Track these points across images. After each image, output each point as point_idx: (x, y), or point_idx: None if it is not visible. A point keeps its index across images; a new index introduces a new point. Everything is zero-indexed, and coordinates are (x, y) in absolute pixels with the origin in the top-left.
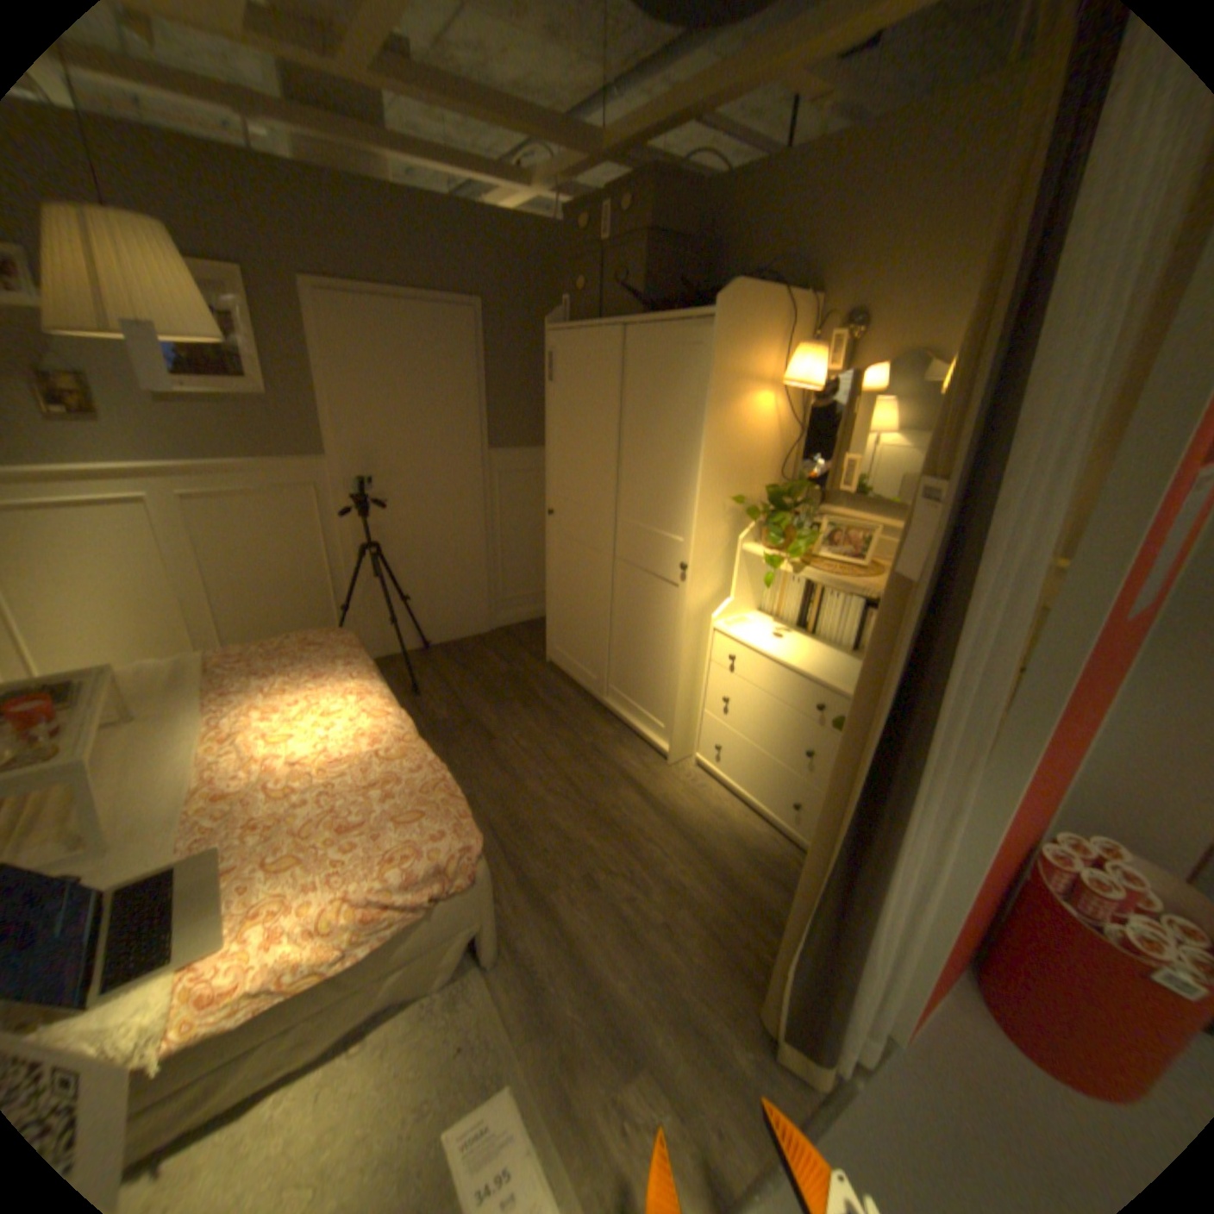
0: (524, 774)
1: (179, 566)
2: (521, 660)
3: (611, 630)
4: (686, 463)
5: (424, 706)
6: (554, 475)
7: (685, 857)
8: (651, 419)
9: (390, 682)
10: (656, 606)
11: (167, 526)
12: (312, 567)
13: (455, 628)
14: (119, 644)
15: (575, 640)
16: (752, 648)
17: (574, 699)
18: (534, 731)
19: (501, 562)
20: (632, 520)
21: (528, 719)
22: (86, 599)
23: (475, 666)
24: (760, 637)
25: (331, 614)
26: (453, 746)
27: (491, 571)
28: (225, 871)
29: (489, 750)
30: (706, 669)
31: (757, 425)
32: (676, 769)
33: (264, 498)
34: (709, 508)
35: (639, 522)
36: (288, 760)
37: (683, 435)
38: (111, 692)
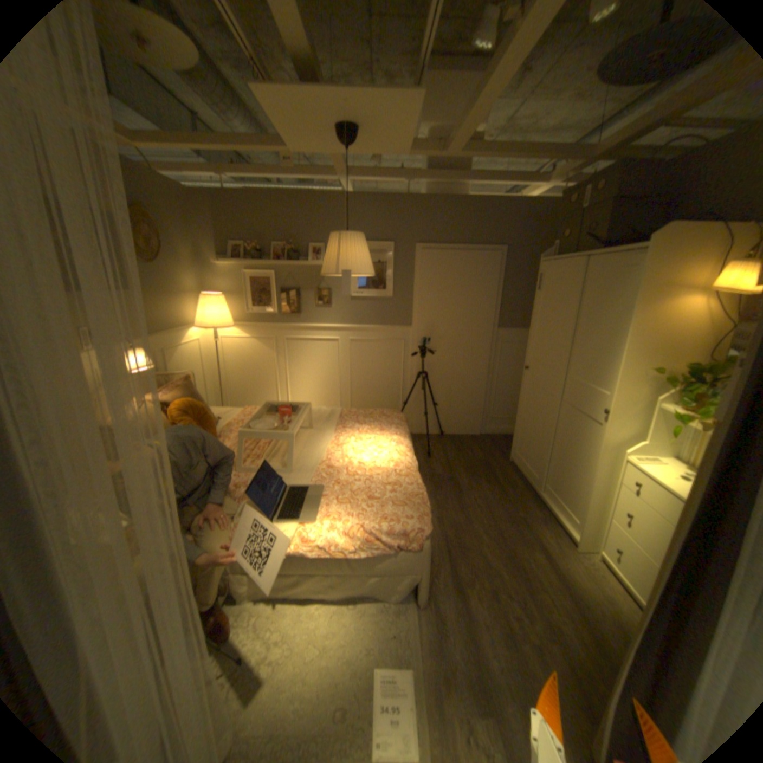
0: (474, 519)
1: (343, 370)
2: (494, 456)
3: (553, 448)
4: (619, 342)
5: (431, 464)
6: (533, 345)
7: (569, 615)
8: (598, 313)
9: (418, 447)
10: (585, 437)
11: (343, 352)
12: (394, 380)
13: (459, 428)
14: (316, 399)
15: (529, 450)
16: (656, 481)
17: (520, 488)
18: (488, 497)
19: (494, 395)
20: (577, 377)
21: (487, 490)
22: (311, 378)
23: (465, 451)
24: (667, 475)
25: (398, 405)
26: (439, 490)
27: (487, 399)
28: (324, 495)
29: (458, 498)
30: (620, 491)
31: (685, 319)
32: (583, 557)
33: (381, 344)
34: (633, 374)
35: (581, 379)
36: (359, 461)
37: (619, 324)
38: (309, 414)
